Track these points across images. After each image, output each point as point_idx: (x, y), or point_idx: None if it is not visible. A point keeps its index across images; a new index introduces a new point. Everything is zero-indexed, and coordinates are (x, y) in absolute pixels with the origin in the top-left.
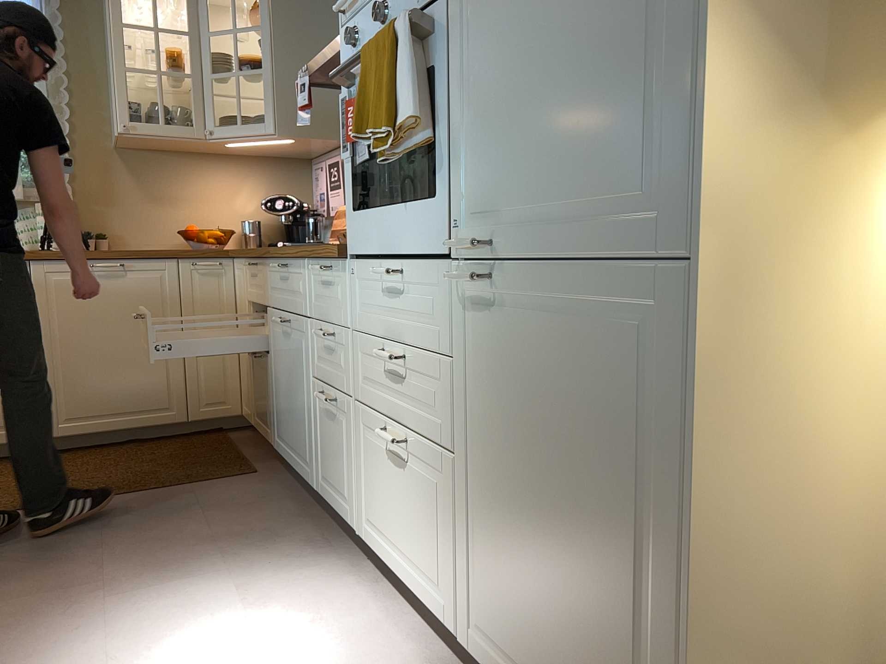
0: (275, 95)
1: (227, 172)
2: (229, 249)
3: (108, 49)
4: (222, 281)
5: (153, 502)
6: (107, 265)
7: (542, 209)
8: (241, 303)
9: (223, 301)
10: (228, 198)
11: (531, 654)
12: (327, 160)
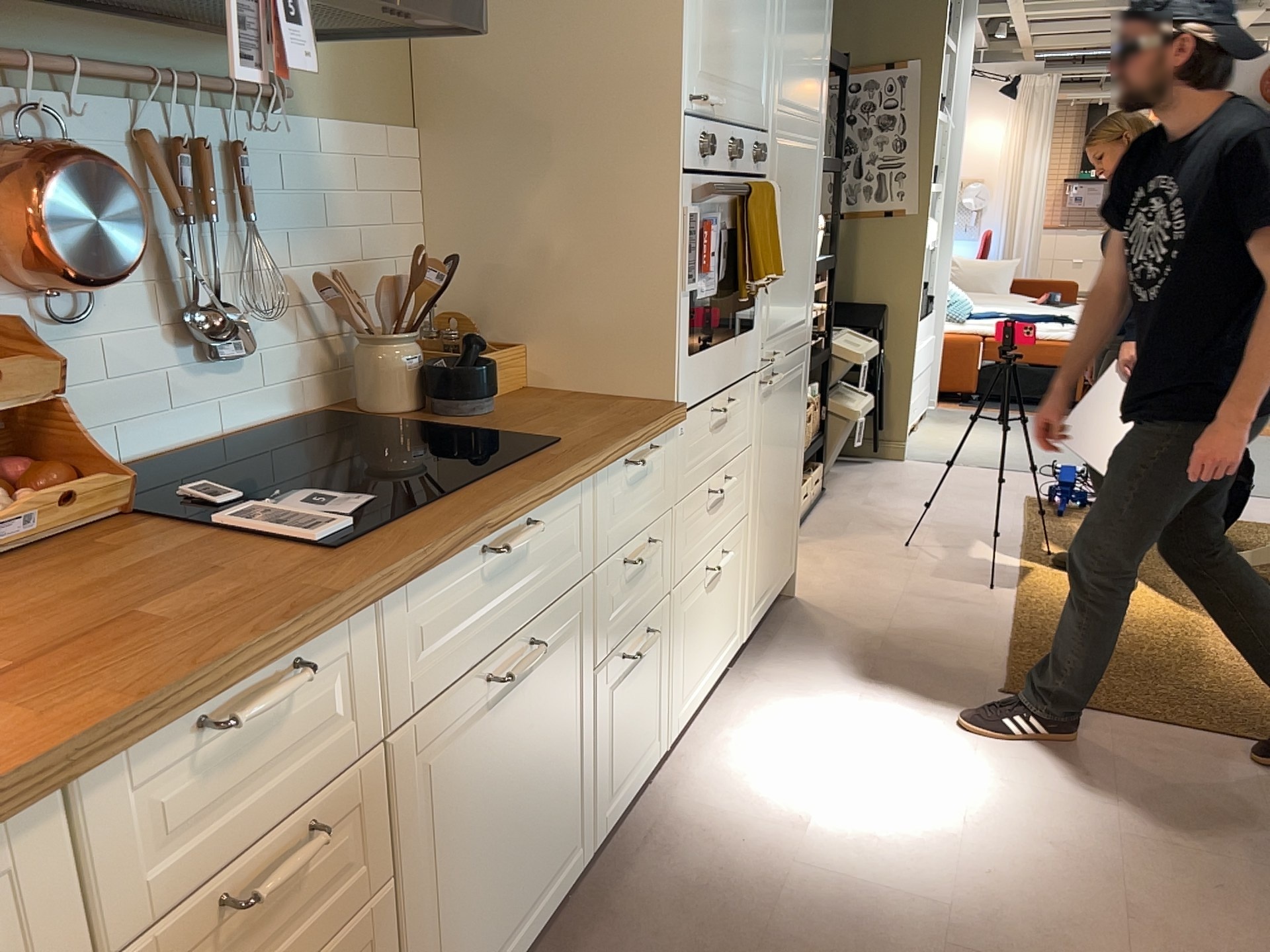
0: None
1: None
2: None
3: None
4: None
5: None
6: None
7: (787, 329)
8: None
9: None
10: None
11: (770, 572)
12: None
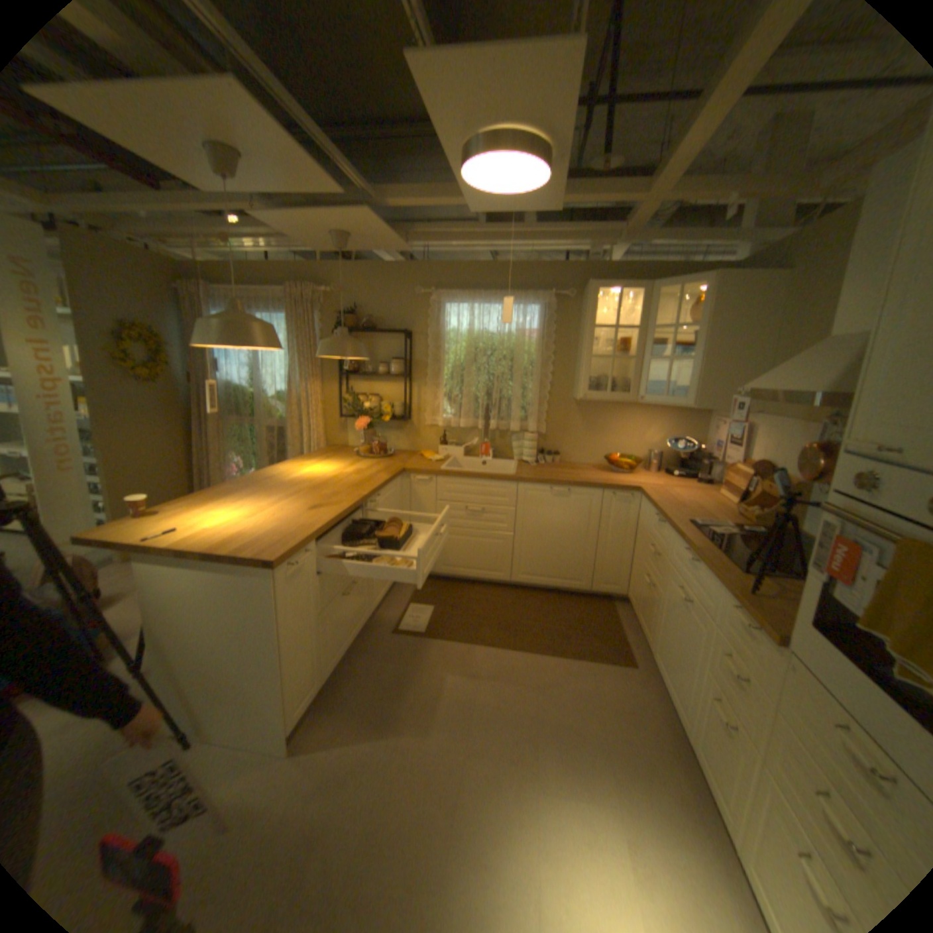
0: (700, 378)
1: (644, 414)
2: (640, 485)
3: (580, 334)
4: (631, 507)
5: (568, 674)
6: (559, 490)
7: None
8: (642, 528)
9: (629, 521)
10: (641, 433)
11: None
12: (732, 420)
